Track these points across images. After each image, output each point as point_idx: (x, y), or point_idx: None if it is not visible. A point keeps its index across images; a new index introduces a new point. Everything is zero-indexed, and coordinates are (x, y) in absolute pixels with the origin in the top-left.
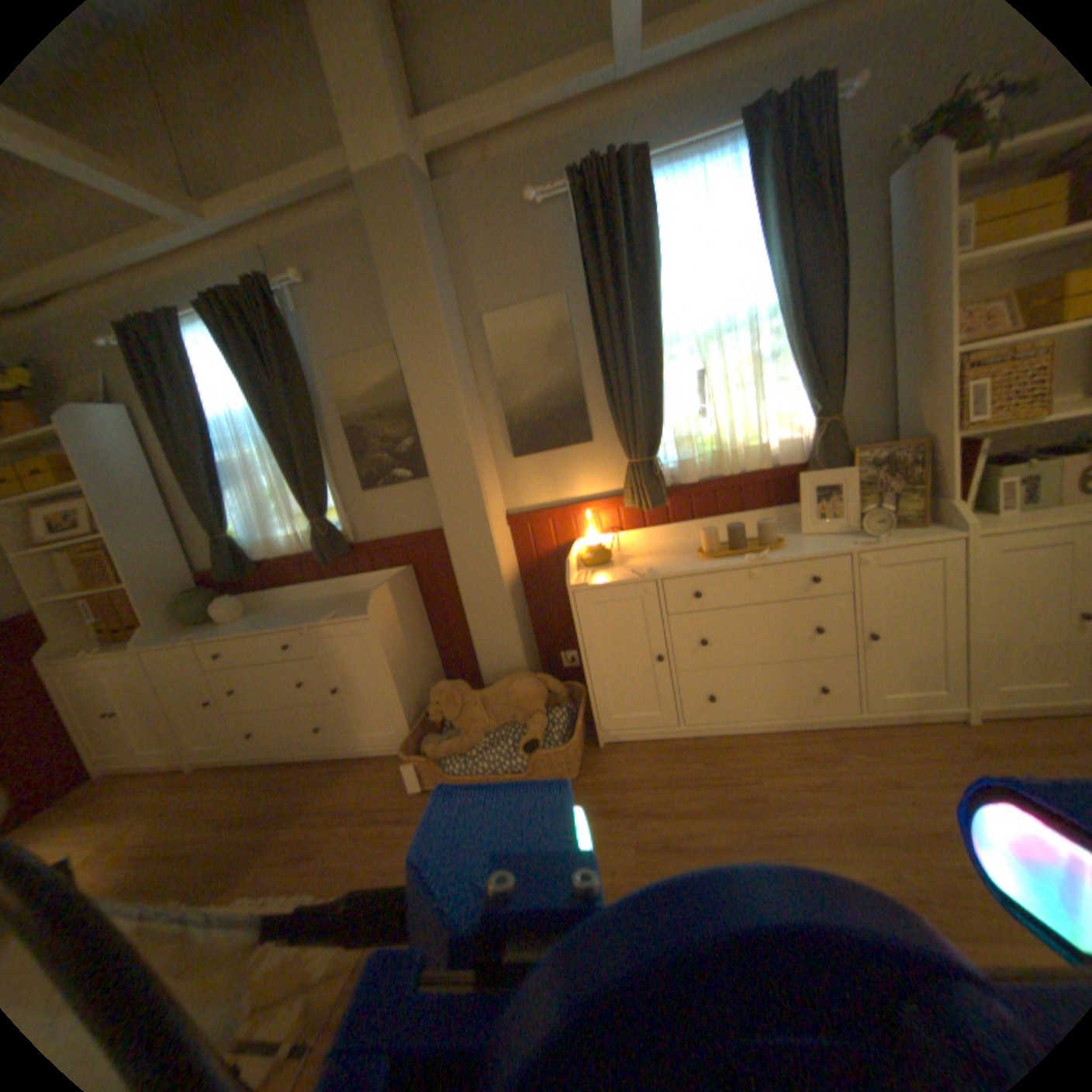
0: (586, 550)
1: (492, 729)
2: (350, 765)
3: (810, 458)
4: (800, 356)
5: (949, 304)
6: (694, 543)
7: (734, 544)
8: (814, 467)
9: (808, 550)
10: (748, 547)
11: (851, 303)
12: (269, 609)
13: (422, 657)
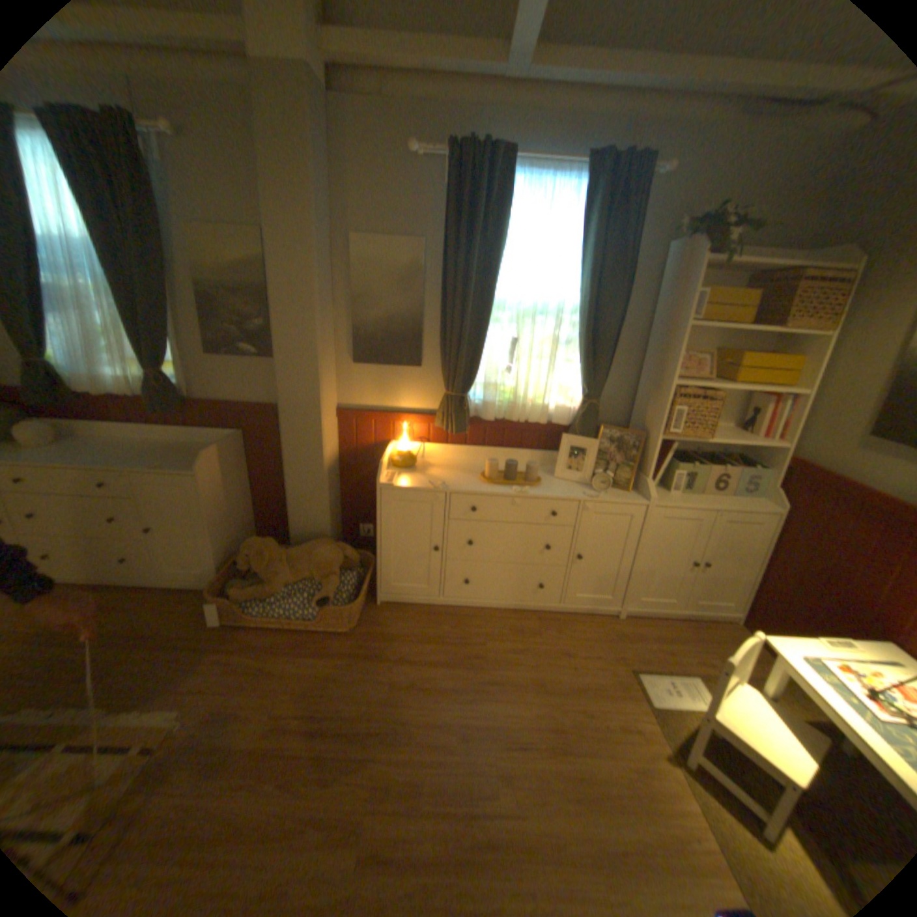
0: (398, 455)
1: (292, 583)
2: (153, 596)
3: (572, 424)
4: (583, 352)
5: (679, 352)
6: (480, 466)
7: (507, 476)
8: (573, 432)
9: (554, 494)
10: (516, 480)
11: (625, 325)
12: (85, 442)
13: (238, 512)
